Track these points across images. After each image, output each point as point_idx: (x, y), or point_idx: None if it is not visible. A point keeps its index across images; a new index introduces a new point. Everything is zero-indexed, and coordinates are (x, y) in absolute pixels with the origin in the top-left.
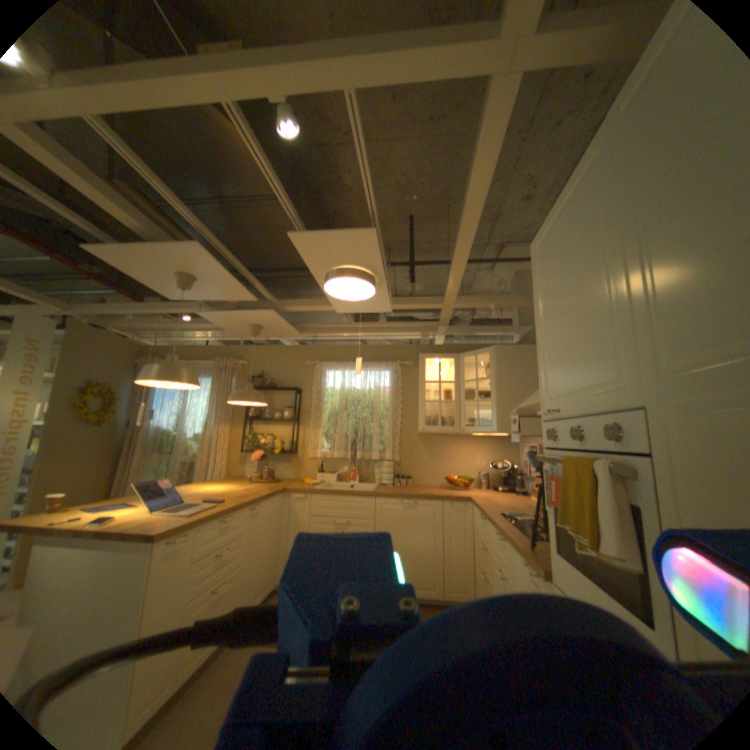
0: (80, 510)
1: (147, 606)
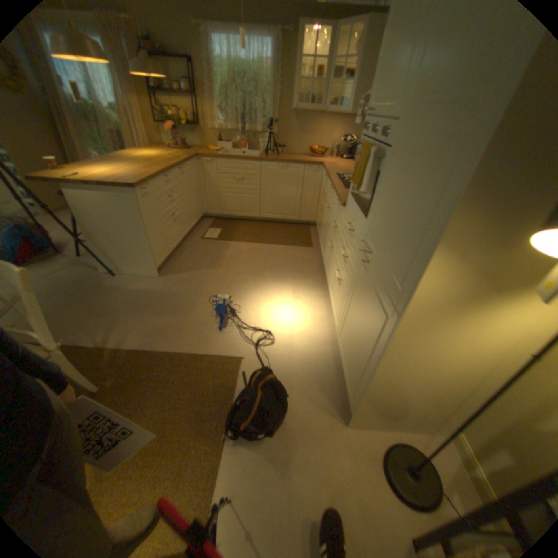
0: (68, 170)
1: (143, 220)
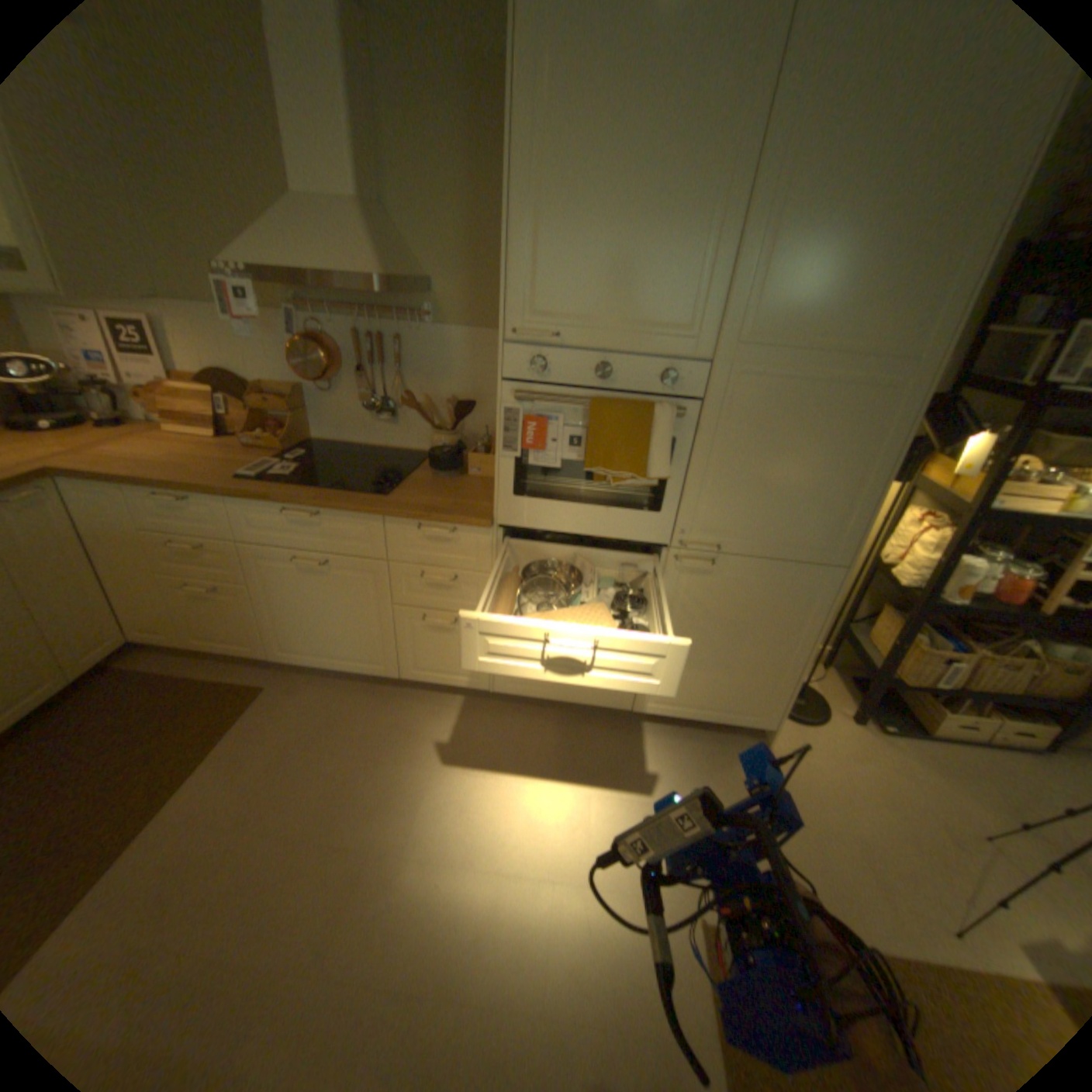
0: None
1: None
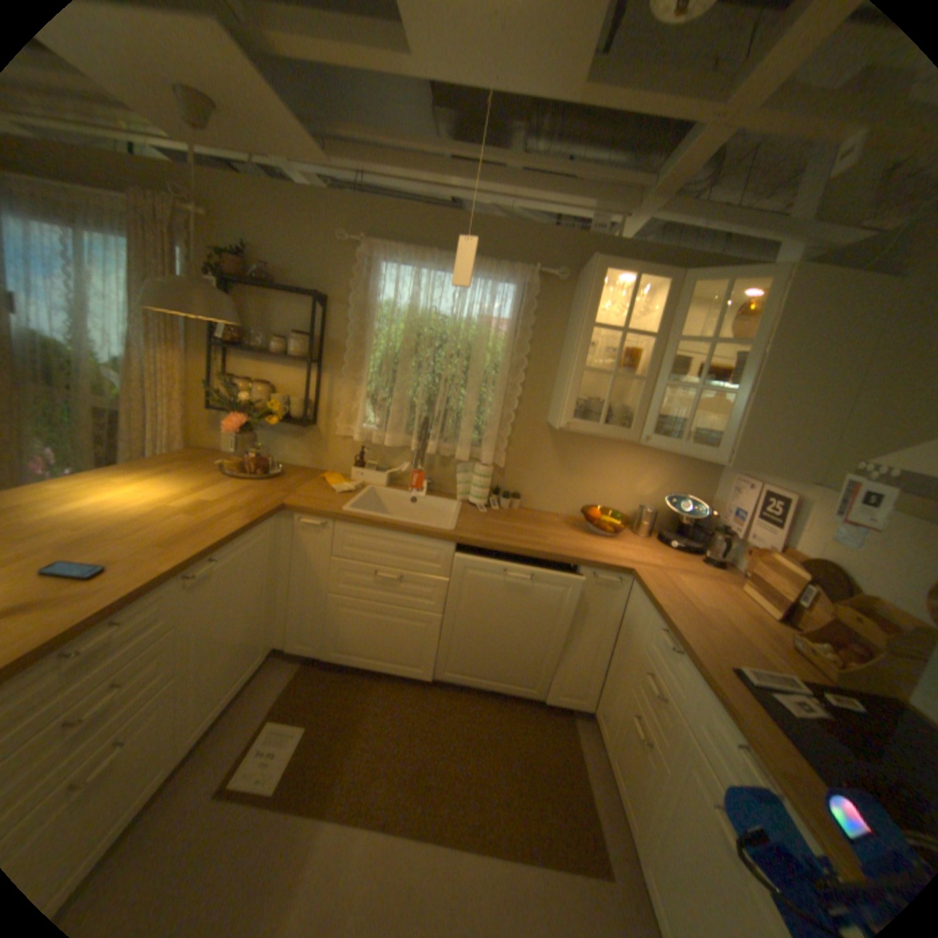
0: None
1: None
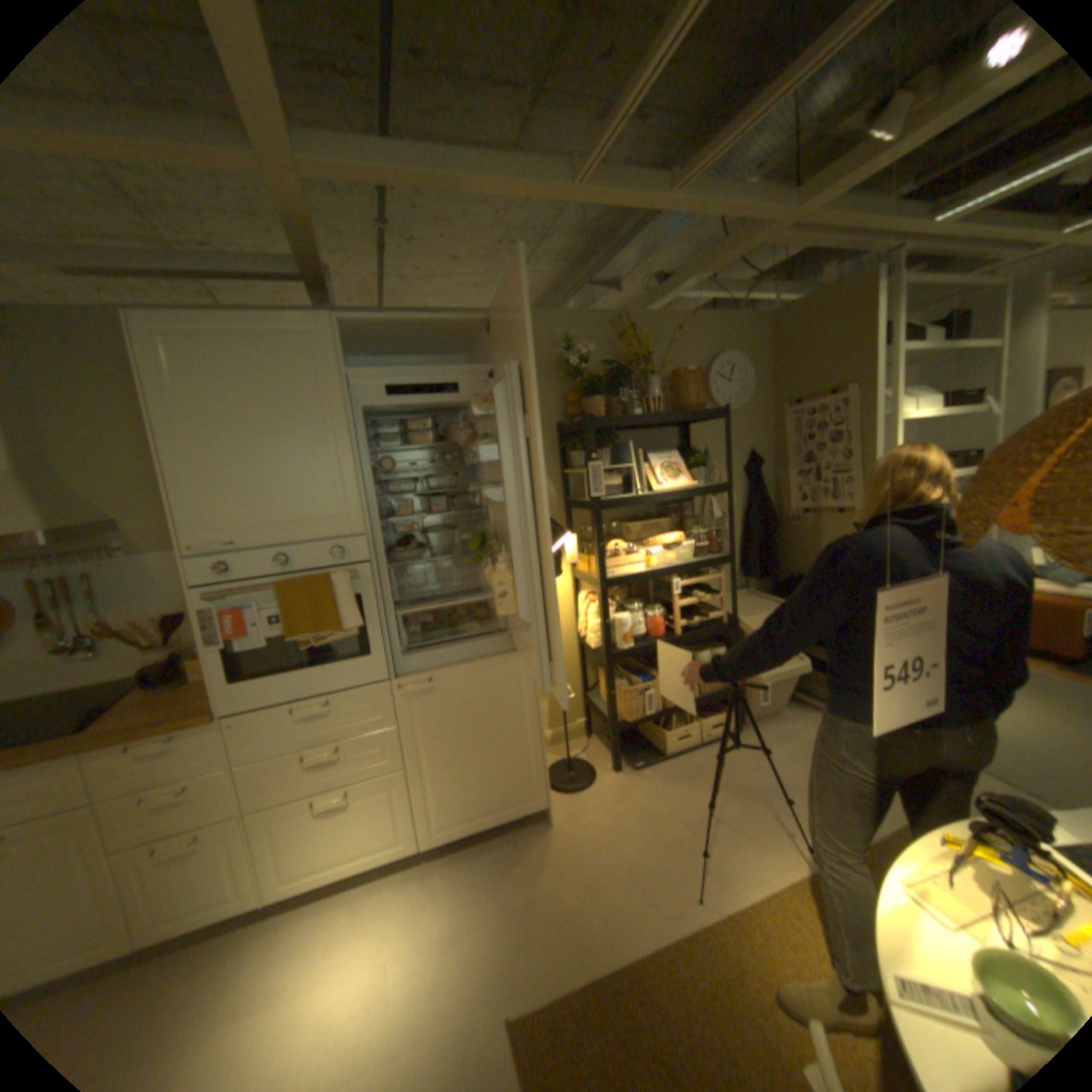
0: None
1: None
